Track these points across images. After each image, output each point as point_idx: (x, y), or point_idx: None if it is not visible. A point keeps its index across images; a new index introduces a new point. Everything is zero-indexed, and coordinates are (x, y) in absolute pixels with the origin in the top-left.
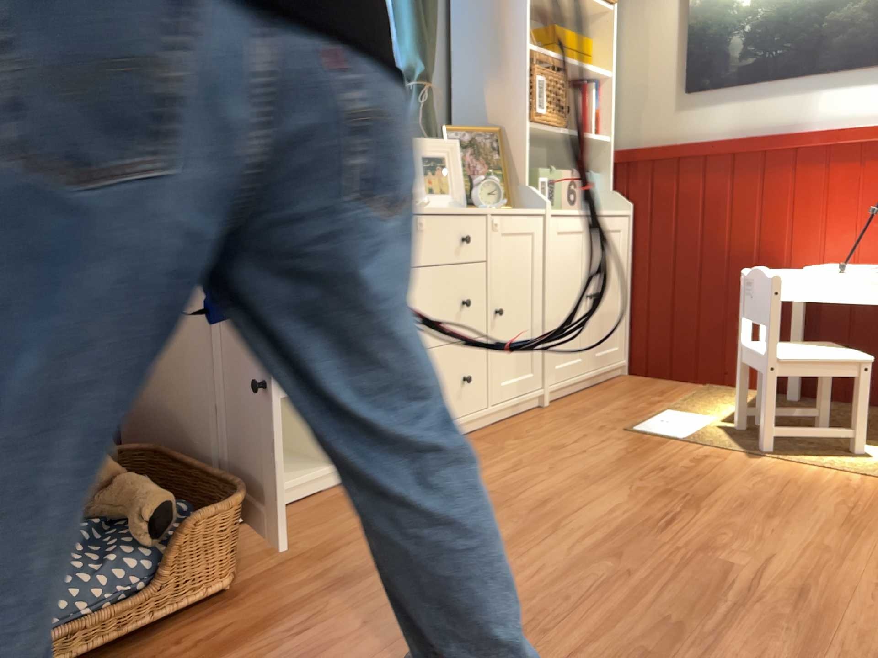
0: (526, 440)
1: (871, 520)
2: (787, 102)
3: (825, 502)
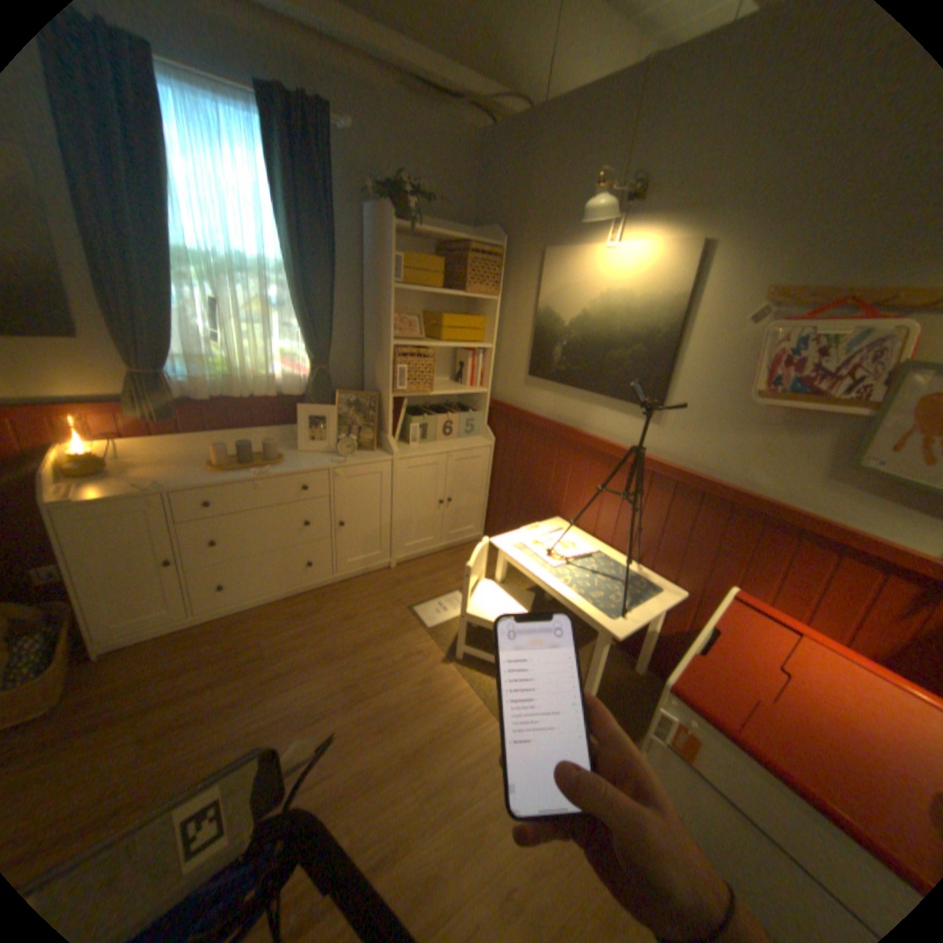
0: (340, 605)
1: (428, 758)
2: (579, 406)
3: (425, 730)
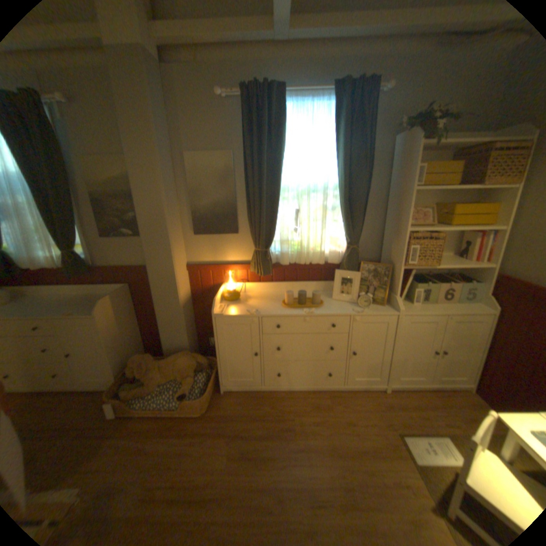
0: (347, 411)
1: None
2: None
3: None
